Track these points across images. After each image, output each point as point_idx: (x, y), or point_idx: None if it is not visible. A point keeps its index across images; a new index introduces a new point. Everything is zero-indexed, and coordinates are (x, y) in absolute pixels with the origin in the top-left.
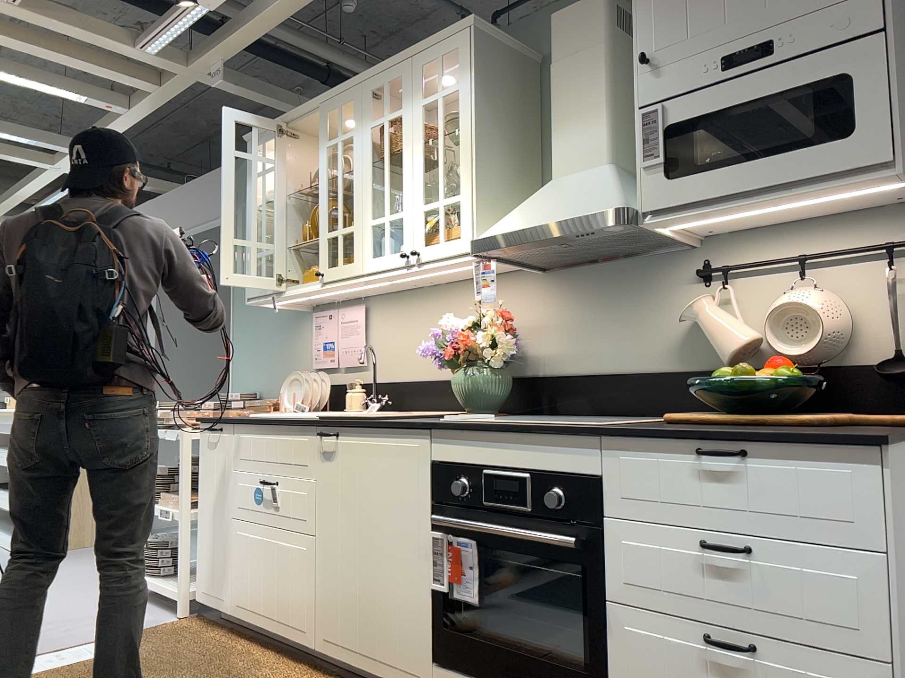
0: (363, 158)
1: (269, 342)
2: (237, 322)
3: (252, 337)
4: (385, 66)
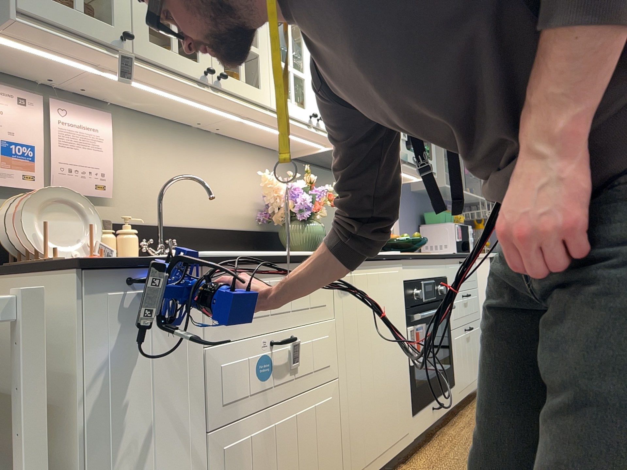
0: None
1: None
2: None
3: None
4: None
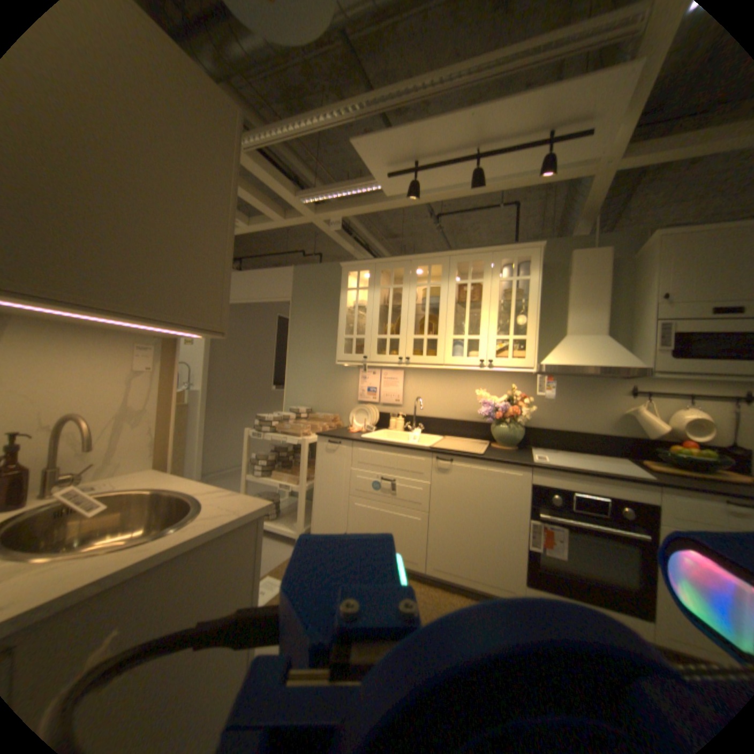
0: (448, 299)
1: (319, 380)
2: (291, 364)
3: (304, 374)
4: (471, 250)
